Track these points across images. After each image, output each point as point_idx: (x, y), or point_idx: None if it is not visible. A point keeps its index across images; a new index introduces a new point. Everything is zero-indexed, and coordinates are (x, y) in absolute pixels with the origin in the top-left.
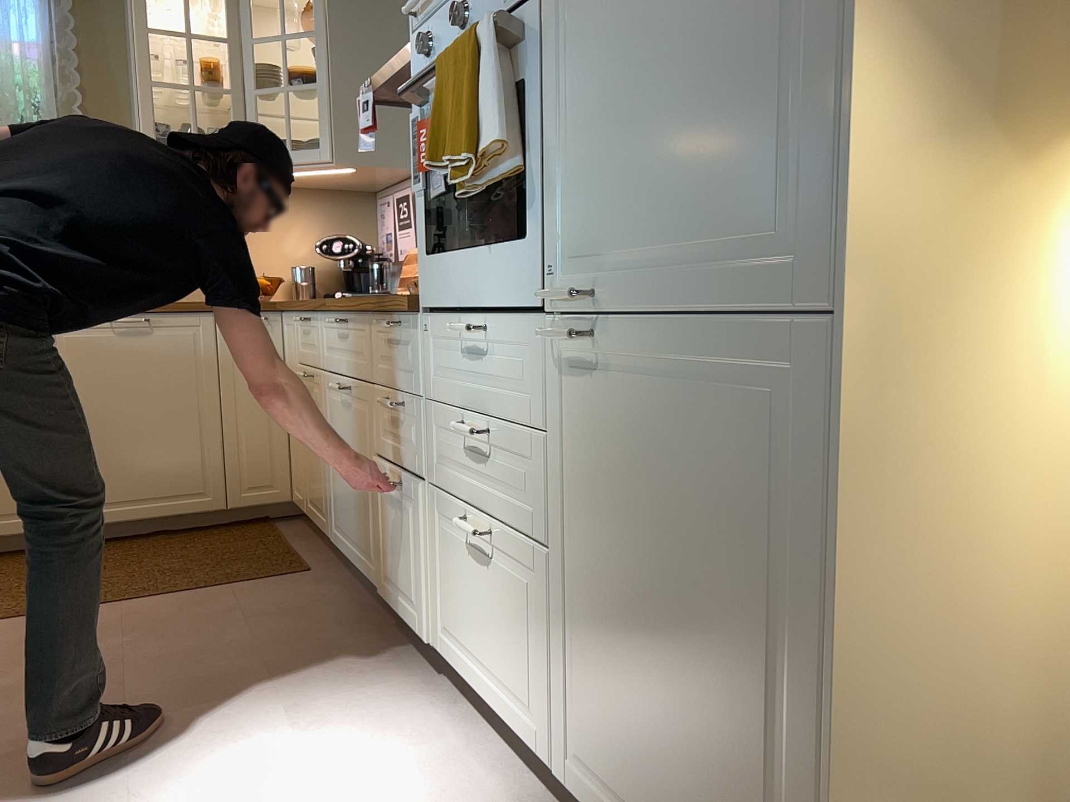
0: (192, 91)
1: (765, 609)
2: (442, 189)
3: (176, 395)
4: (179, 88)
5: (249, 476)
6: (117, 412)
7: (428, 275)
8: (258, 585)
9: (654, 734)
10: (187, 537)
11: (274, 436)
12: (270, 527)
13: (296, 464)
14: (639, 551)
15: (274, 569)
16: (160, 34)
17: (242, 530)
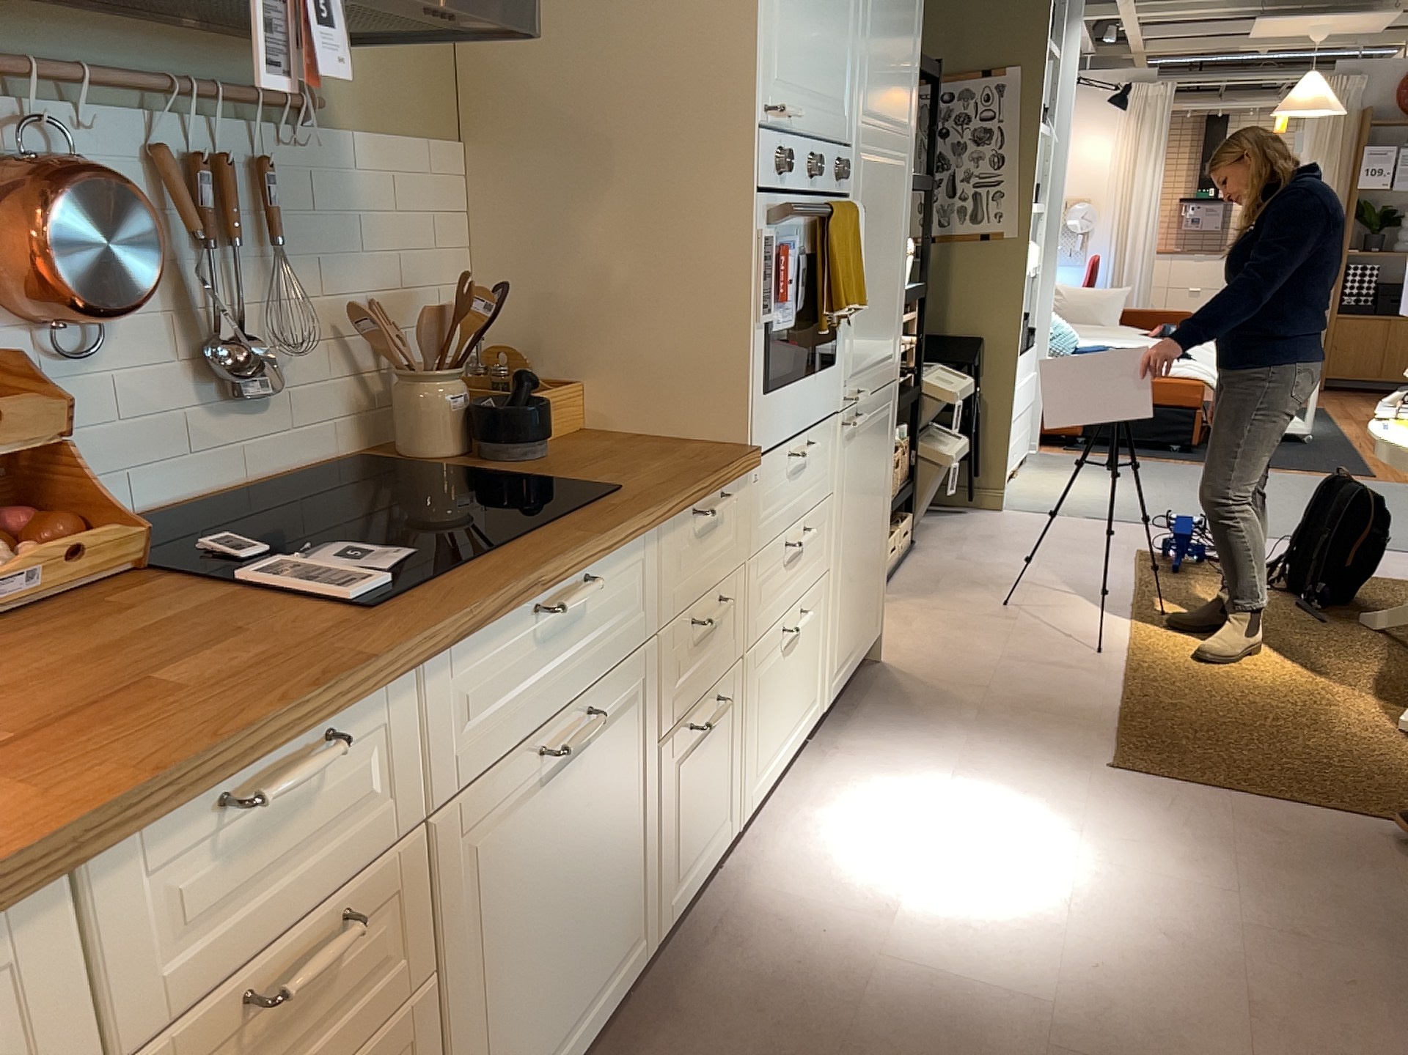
0: None
1: (882, 494)
2: (790, 324)
3: None
4: None
5: None
6: None
7: (763, 417)
8: None
9: (858, 597)
10: None
11: None
12: None
13: None
14: (860, 514)
15: None
16: None
17: None
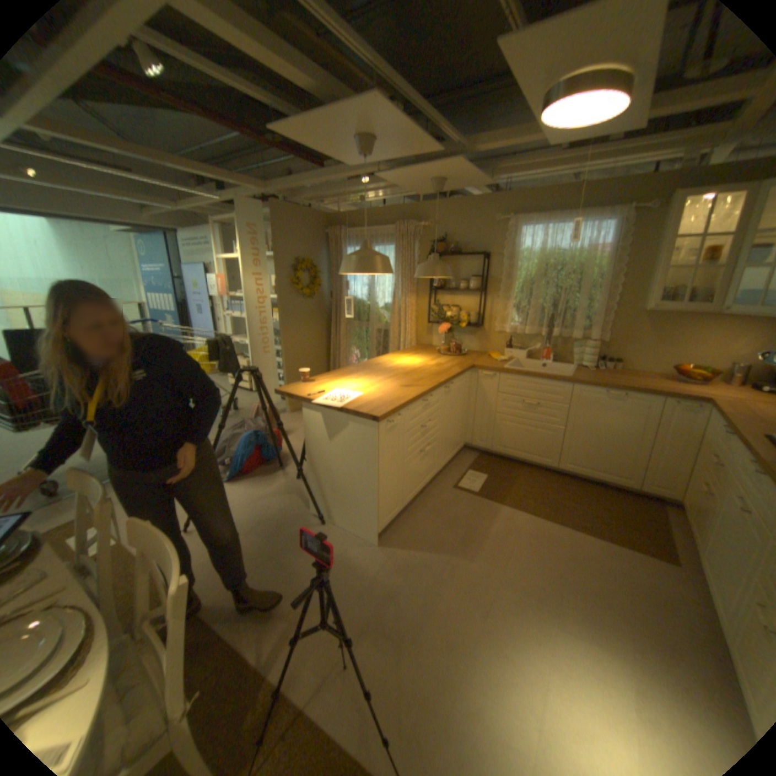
0: (694, 268)
1: None
2: None
3: (630, 432)
4: (685, 267)
5: (659, 481)
6: (598, 431)
7: None
8: (644, 559)
9: None
10: (615, 495)
11: (682, 468)
12: (663, 511)
13: (692, 490)
14: None
15: (657, 551)
16: (683, 237)
17: (646, 504)
